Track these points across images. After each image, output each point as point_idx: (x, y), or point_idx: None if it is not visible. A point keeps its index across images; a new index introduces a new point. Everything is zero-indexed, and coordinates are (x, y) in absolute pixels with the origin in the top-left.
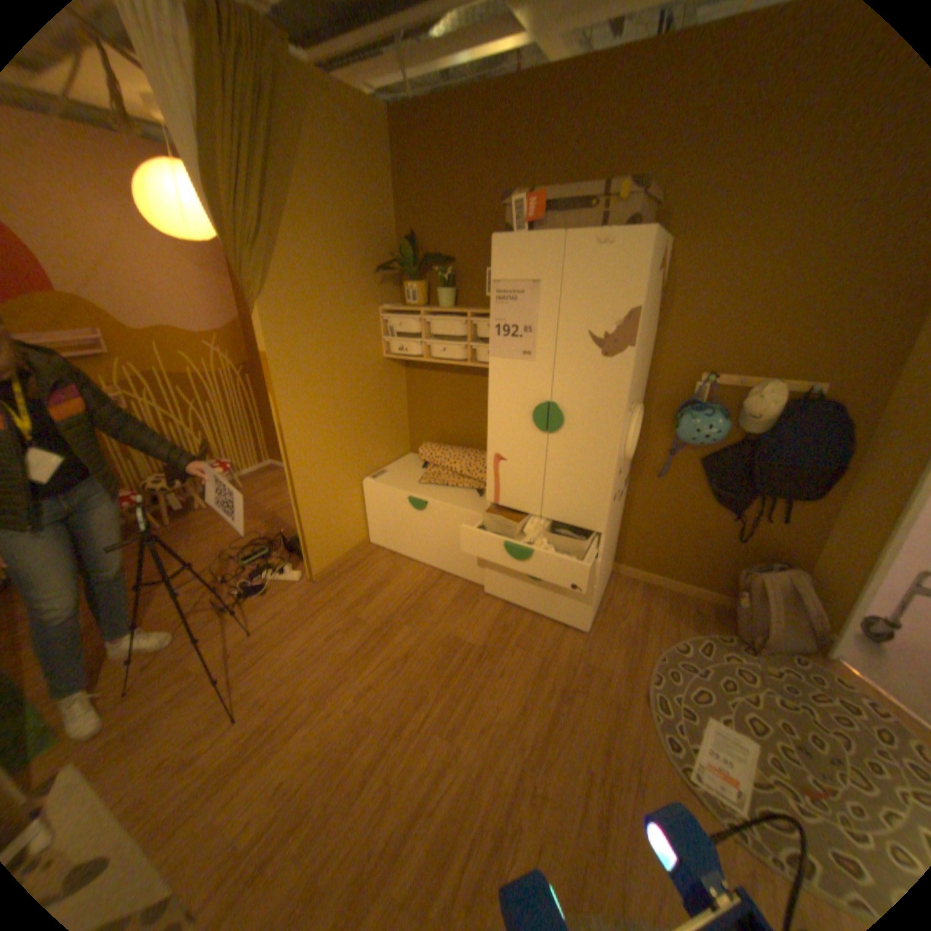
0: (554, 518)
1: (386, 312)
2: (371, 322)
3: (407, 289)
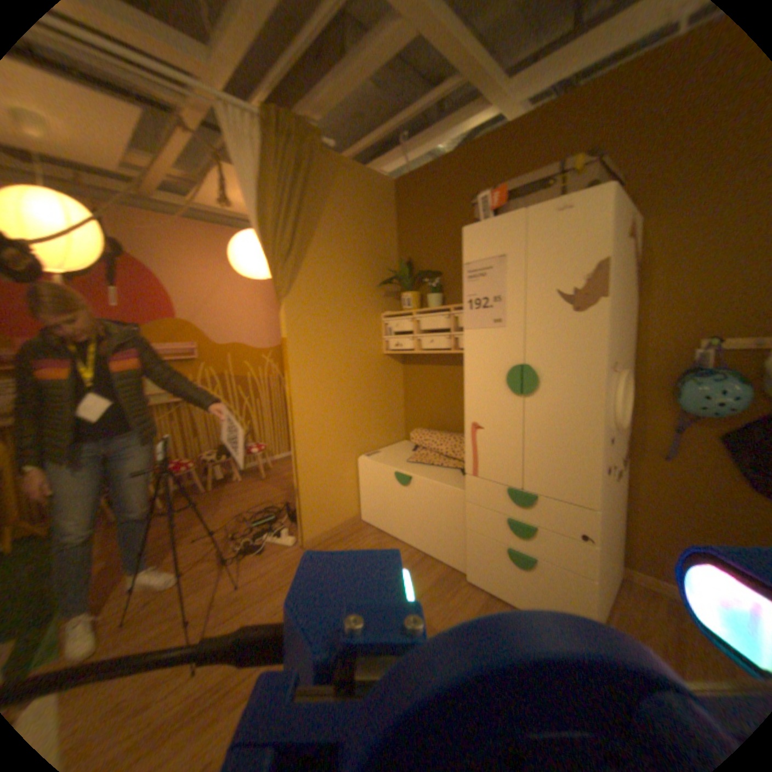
0: (537, 491)
1: (385, 316)
2: (373, 324)
3: (403, 296)
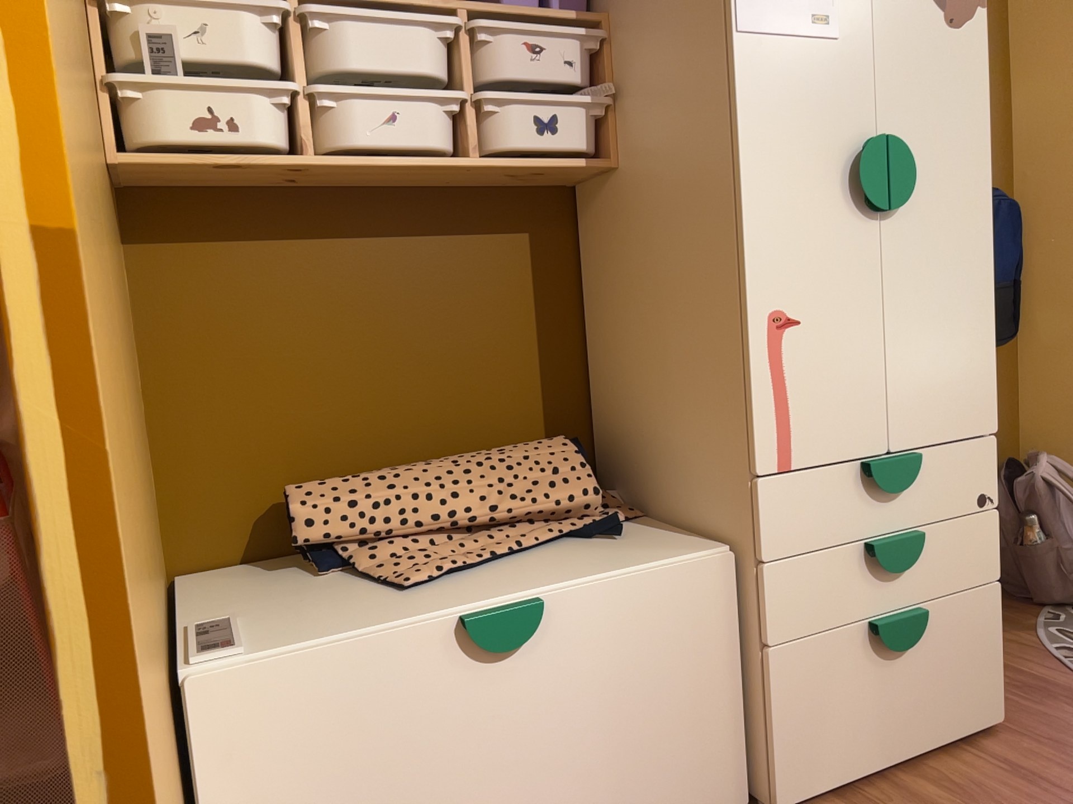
0: (916, 440)
1: None
2: None
3: None
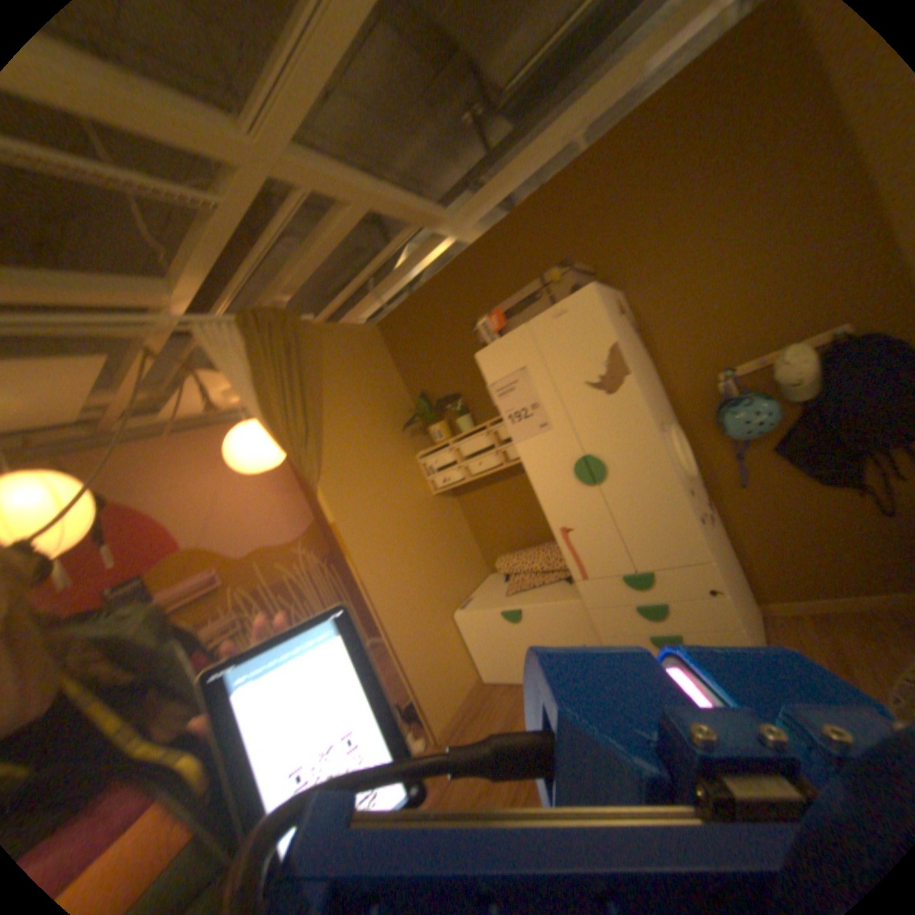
0: (651, 566)
1: (421, 454)
2: (412, 467)
3: (432, 428)
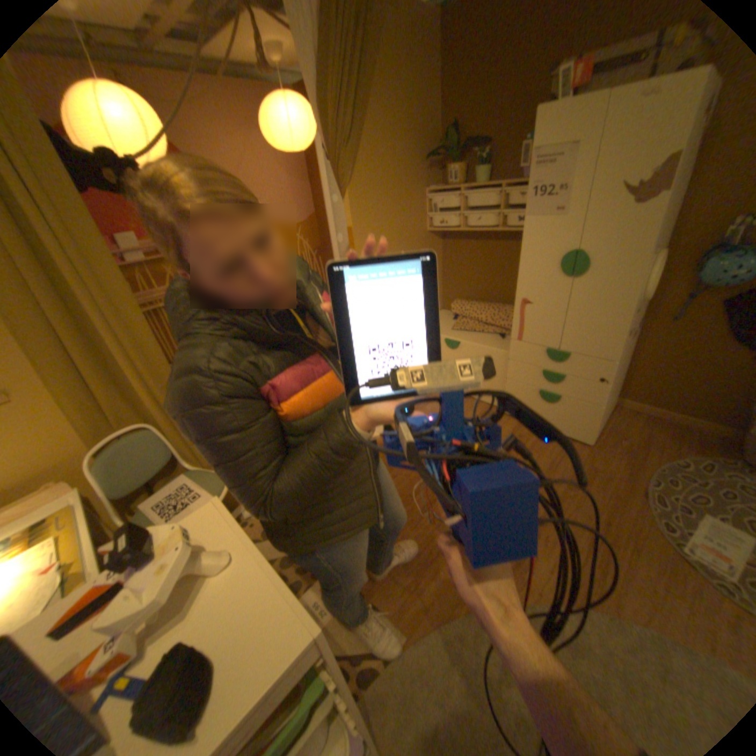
0: (571, 350)
1: (431, 192)
2: (419, 201)
3: (450, 169)
